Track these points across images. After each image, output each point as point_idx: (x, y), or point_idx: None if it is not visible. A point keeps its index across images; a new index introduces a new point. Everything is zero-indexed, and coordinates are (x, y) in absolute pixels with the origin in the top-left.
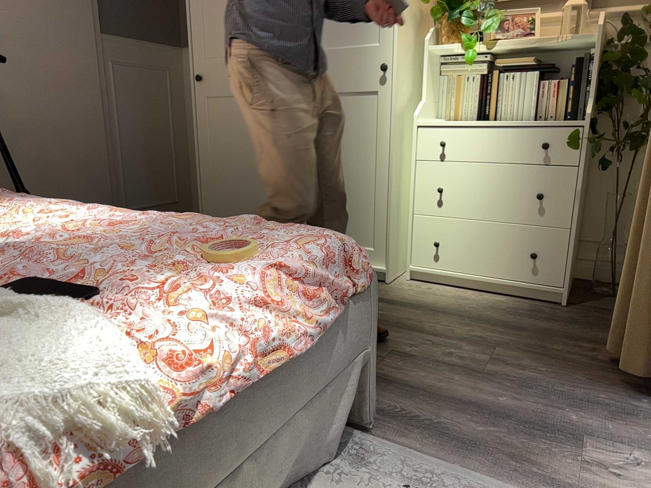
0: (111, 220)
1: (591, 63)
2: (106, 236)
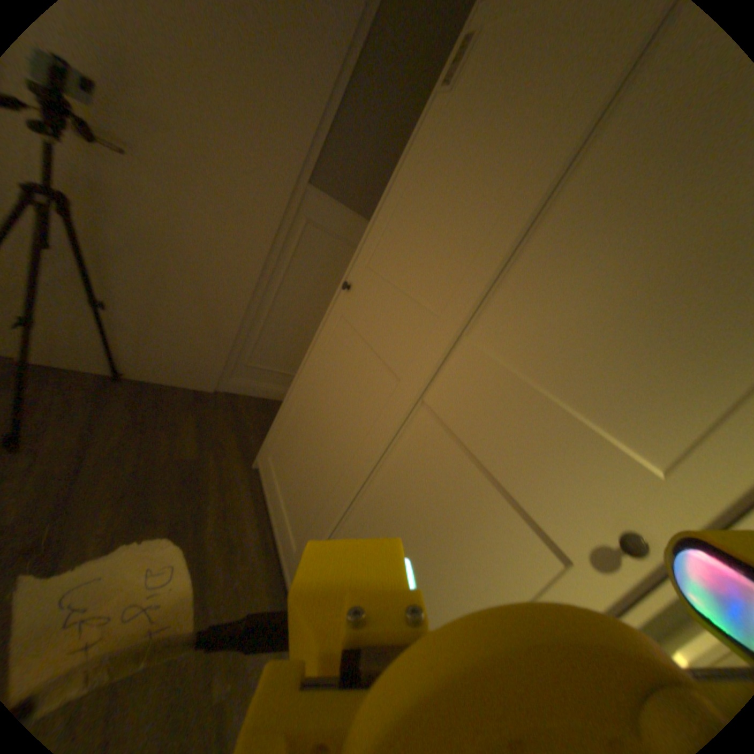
0: None
1: None
2: None
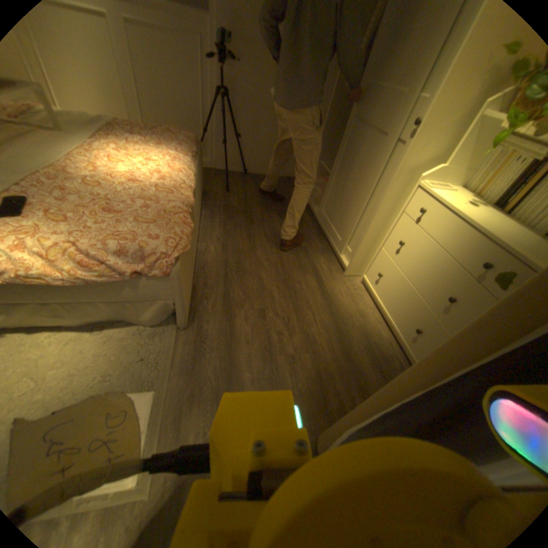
0: (156, 173)
1: None
2: (125, 183)
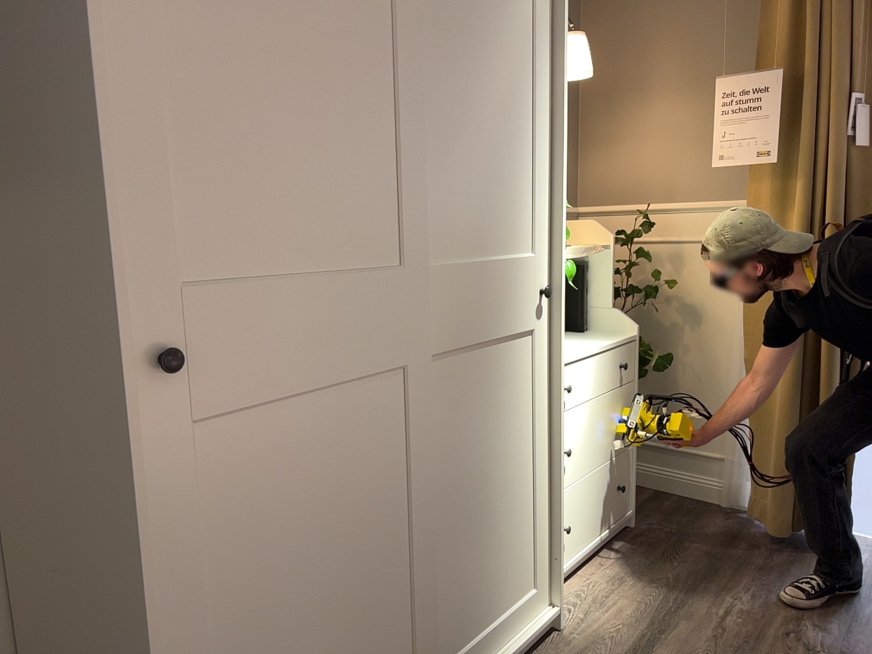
0: None
1: (589, 272)
2: None
